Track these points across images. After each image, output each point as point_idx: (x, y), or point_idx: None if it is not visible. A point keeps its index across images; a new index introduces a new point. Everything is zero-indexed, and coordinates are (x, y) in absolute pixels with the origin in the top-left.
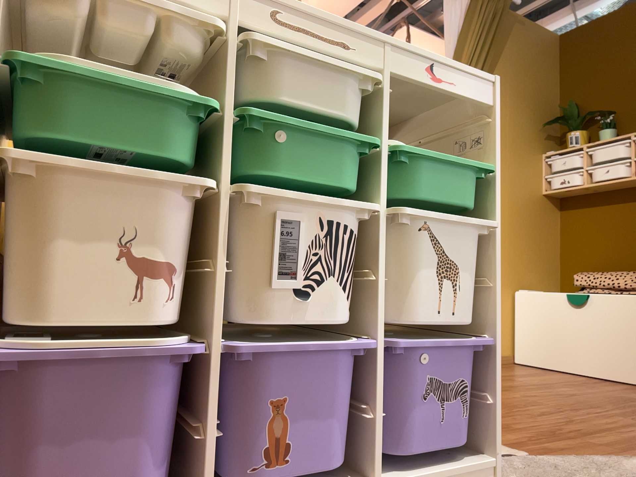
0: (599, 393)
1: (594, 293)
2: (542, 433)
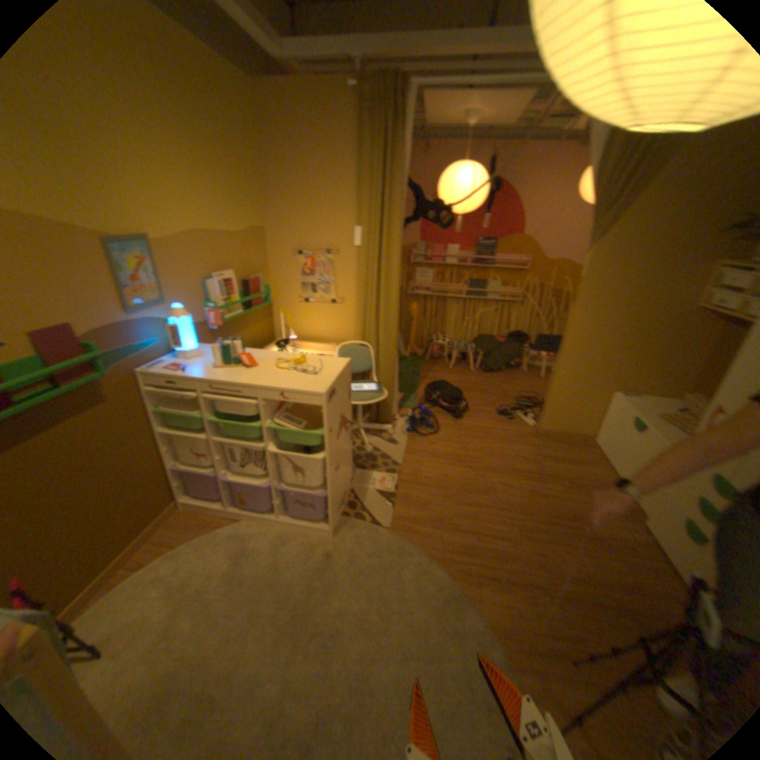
0: (568, 507)
1: (662, 430)
2: (427, 521)
